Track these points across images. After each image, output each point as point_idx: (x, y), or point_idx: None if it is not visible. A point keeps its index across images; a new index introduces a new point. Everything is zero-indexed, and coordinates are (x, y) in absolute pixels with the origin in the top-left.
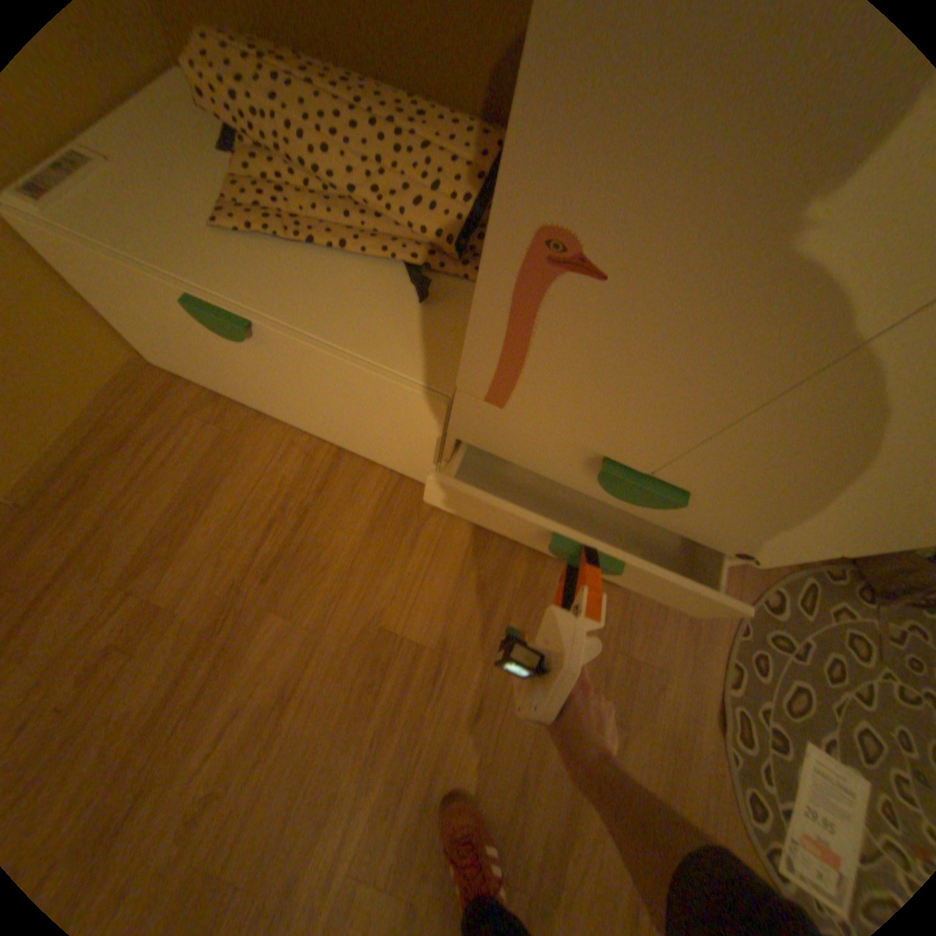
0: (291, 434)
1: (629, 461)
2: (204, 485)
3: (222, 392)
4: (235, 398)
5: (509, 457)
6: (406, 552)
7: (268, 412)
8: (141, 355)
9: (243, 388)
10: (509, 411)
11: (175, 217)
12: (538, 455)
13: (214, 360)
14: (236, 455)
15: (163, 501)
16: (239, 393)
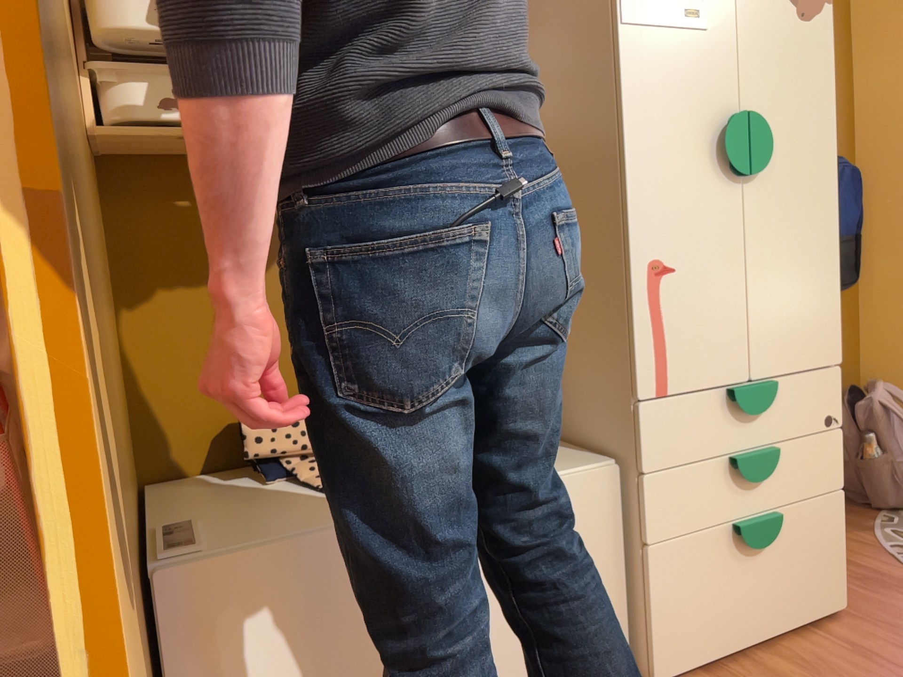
0: None
1: (737, 377)
2: None
3: None
4: None
5: (687, 457)
6: None
7: None
8: None
9: None
10: (671, 397)
11: (305, 509)
12: (700, 430)
13: (364, 665)
14: None
15: None
16: None
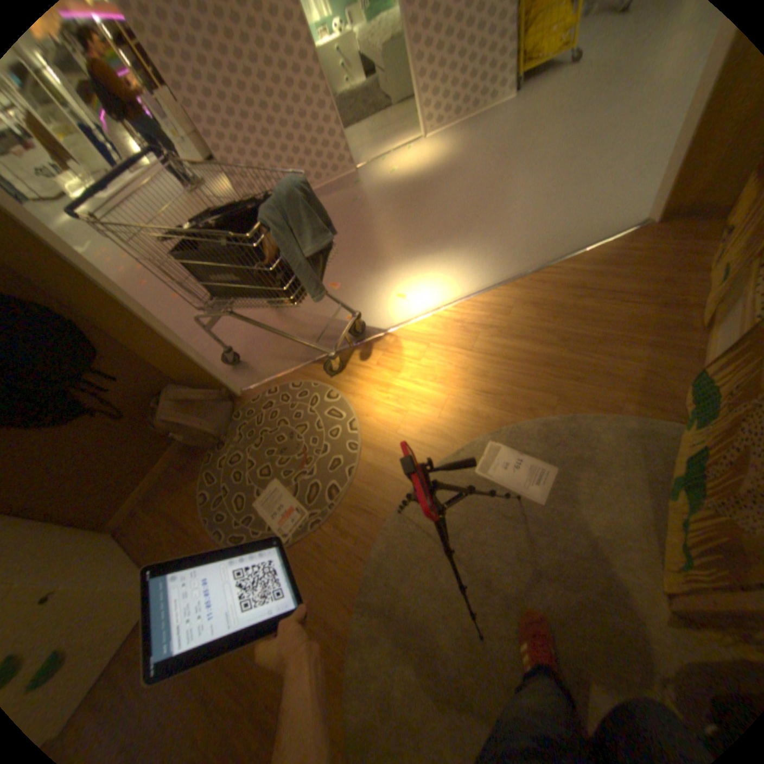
0: None
1: None
2: None
3: None
4: None
5: None
6: None
7: None
8: None
9: None
10: None
11: None
12: None
13: None
14: None
15: None
16: None
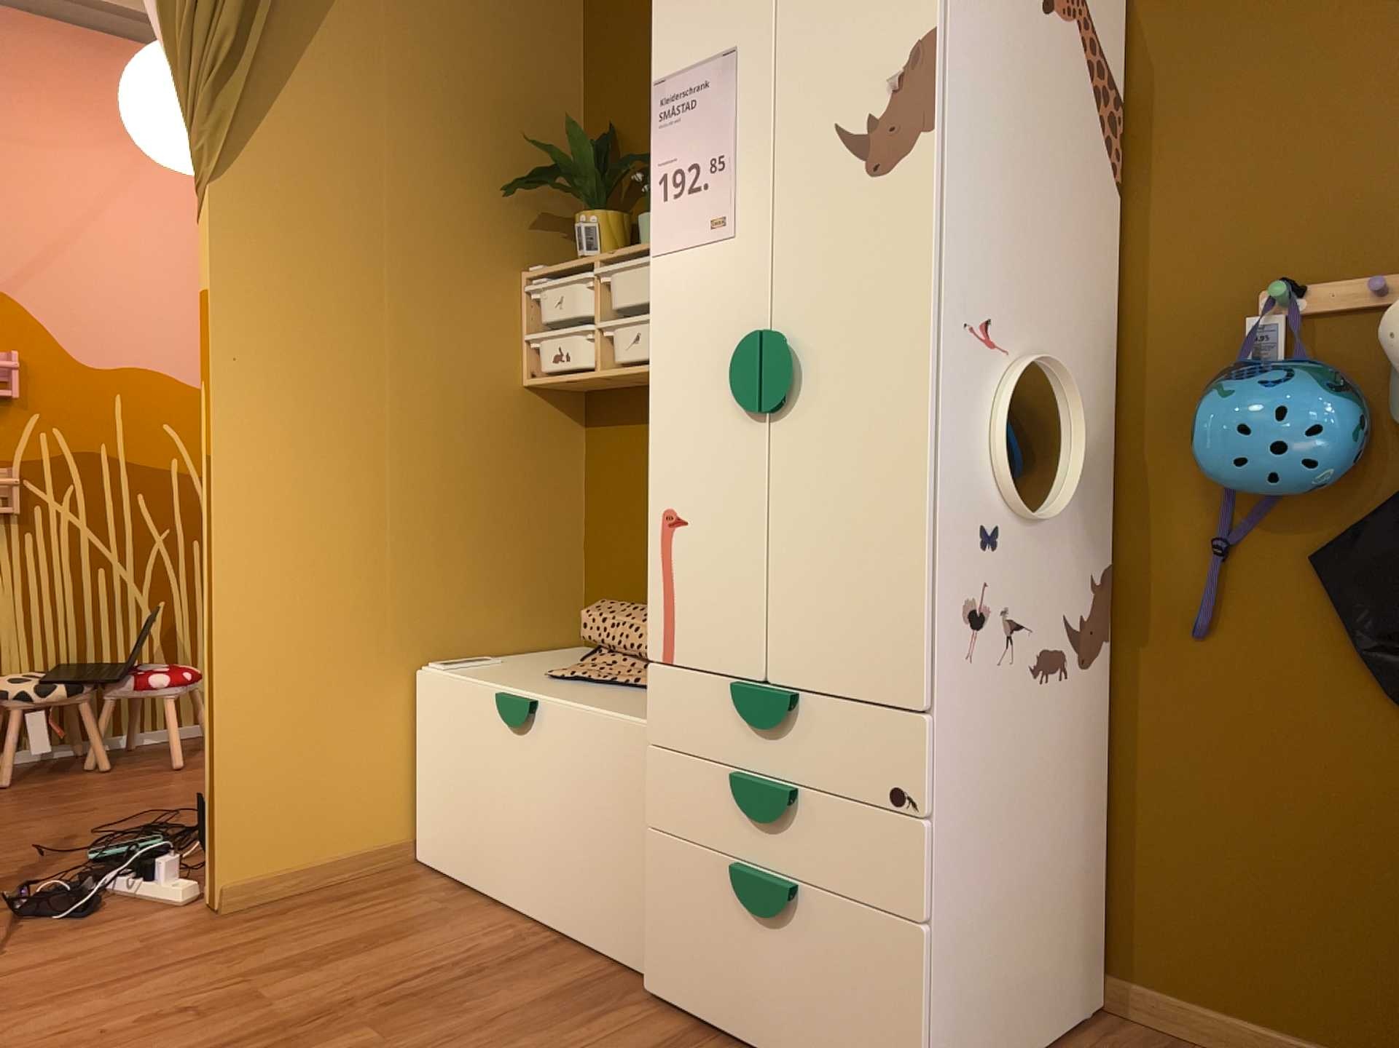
0: (513, 921)
1: (748, 673)
2: (389, 935)
3: (469, 877)
4: (478, 881)
5: (689, 747)
6: (574, 1026)
7: (503, 894)
8: (415, 848)
9: (494, 846)
10: (678, 669)
11: (524, 675)
12: (705, 722)
13: (486, 798)
14: (442, 923)
15: (340, 936)
16: (486, 864)
